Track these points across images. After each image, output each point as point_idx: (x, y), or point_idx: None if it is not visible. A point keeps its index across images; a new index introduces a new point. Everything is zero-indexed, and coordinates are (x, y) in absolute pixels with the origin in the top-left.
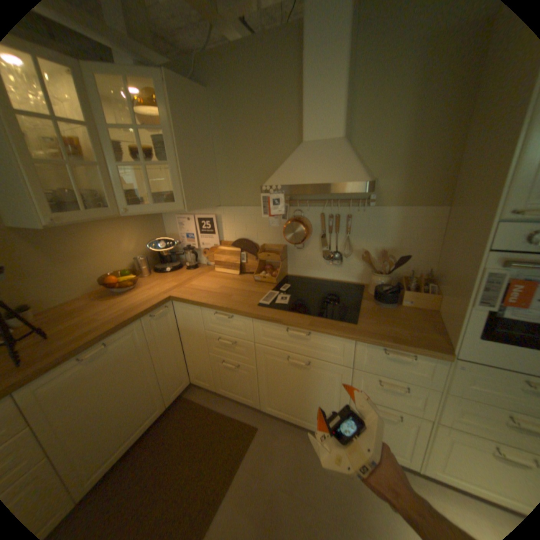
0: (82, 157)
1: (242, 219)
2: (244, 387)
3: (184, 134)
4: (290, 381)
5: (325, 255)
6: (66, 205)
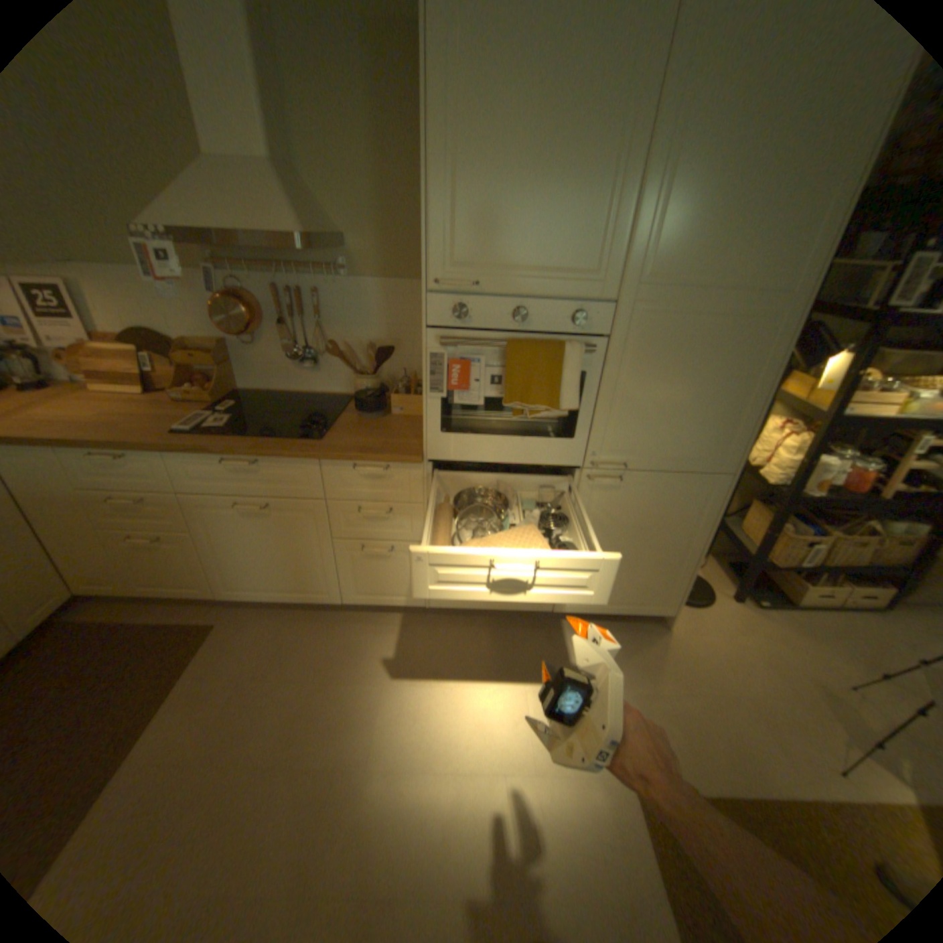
0: None
1: (128, 290)
2: (177, 572)
3: None
4: (248, 540)
5: (291, 354)
6: None
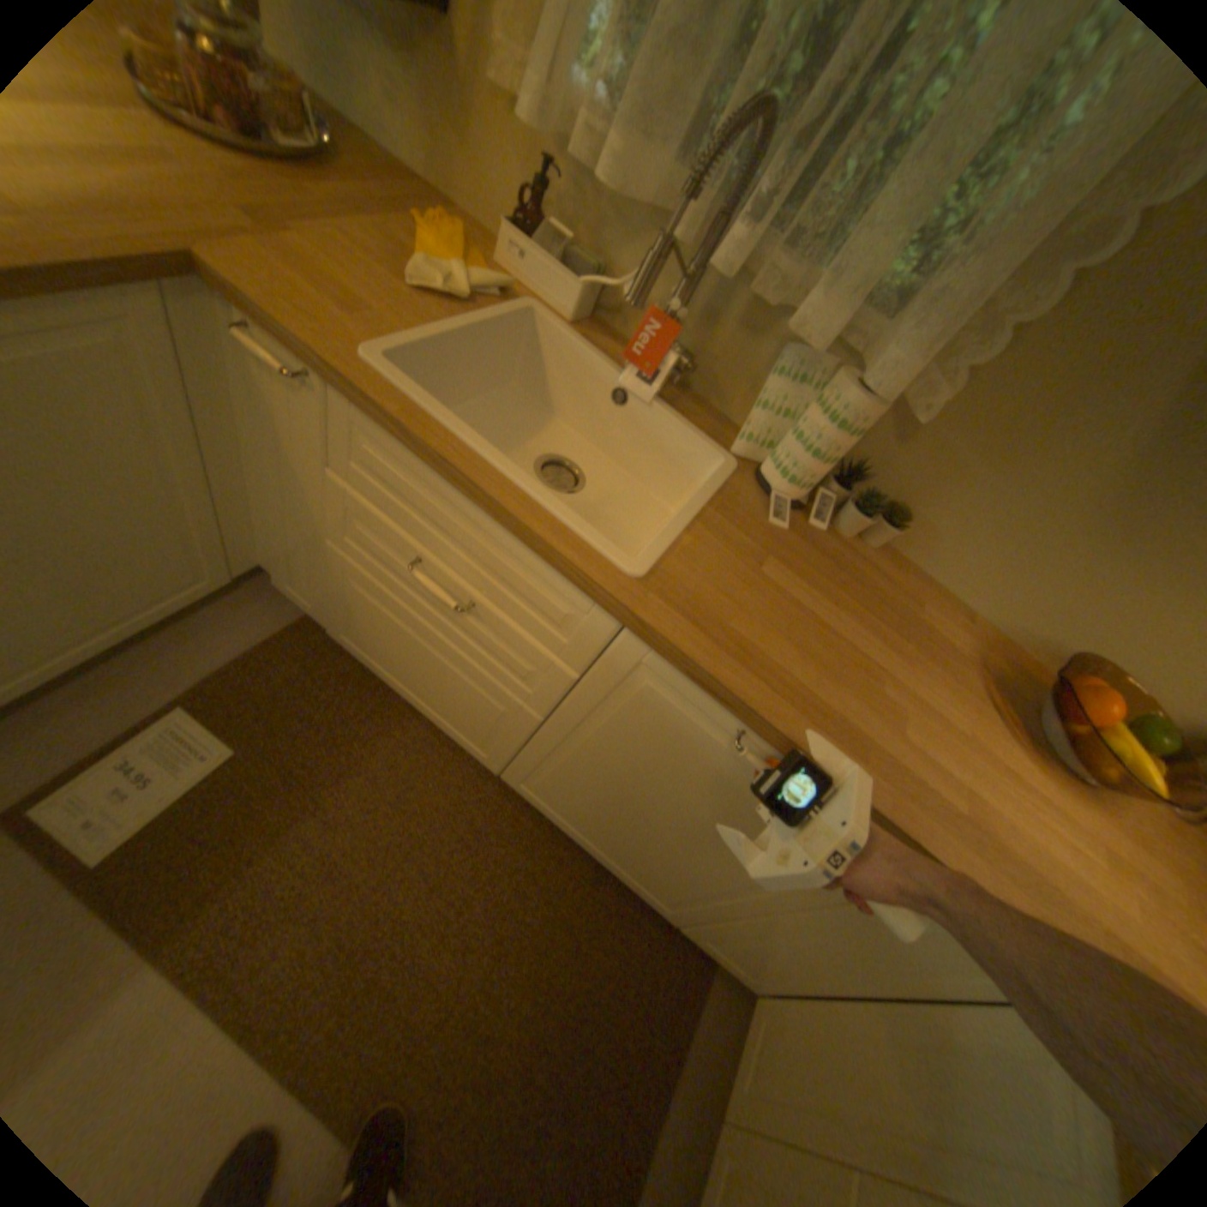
0: None
1: None
2: None
3: None
4: None
5: None
6: None
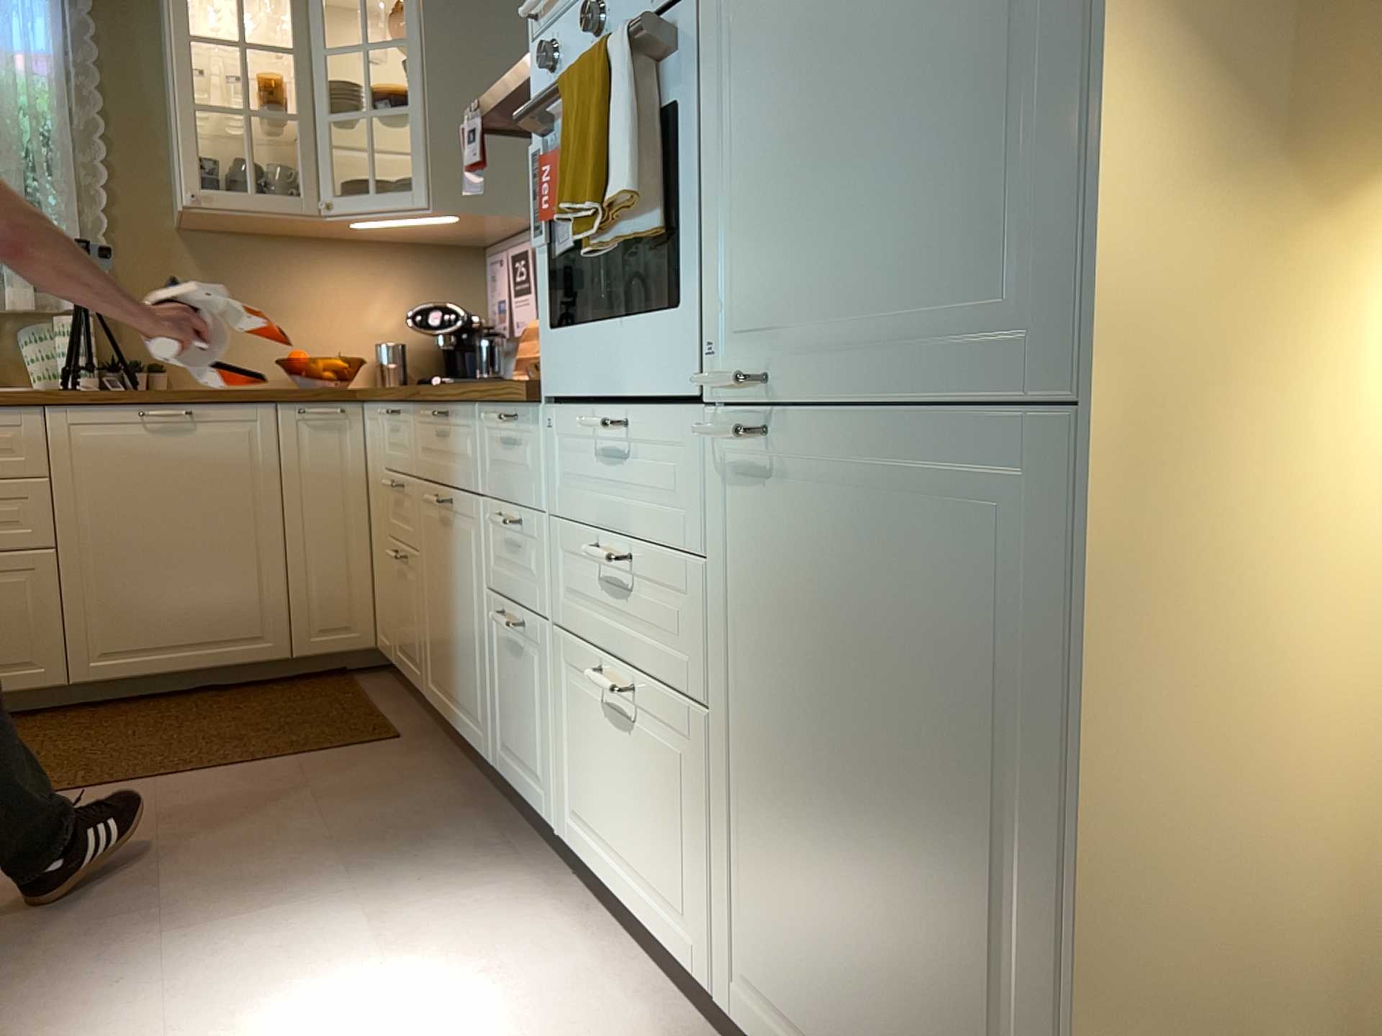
0: (282, 106)
1: None
2: (412, 626)
3: (454, 49)
4: (442, 574)
5: None
6: (236, 185)
